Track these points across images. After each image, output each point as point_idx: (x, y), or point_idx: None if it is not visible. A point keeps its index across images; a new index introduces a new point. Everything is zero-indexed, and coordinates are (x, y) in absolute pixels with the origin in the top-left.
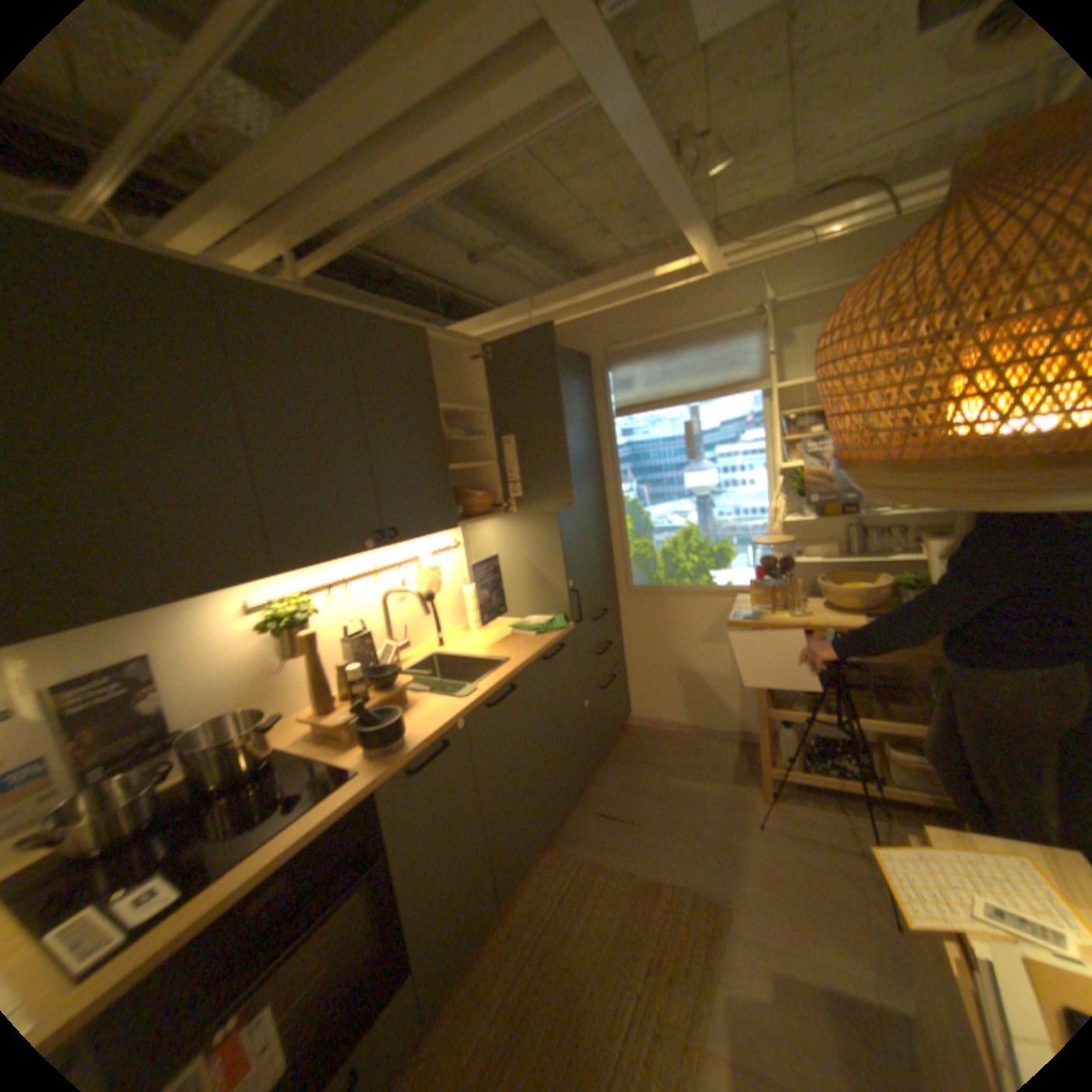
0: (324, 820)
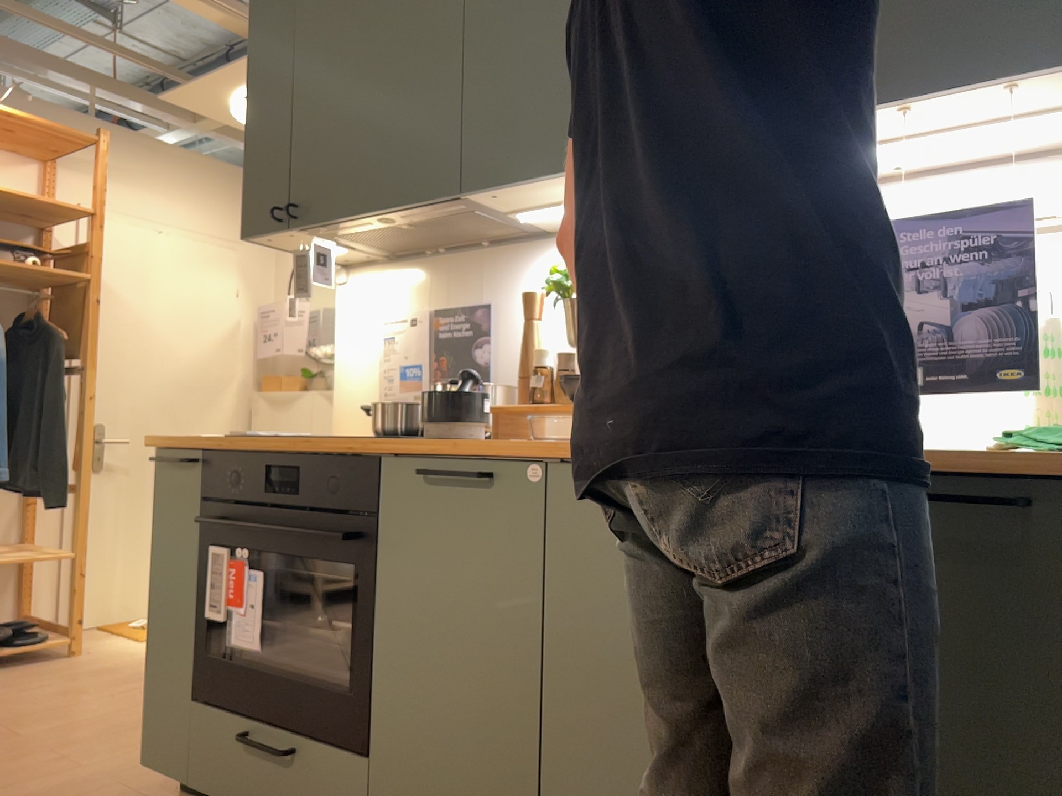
0: (336, 448)
